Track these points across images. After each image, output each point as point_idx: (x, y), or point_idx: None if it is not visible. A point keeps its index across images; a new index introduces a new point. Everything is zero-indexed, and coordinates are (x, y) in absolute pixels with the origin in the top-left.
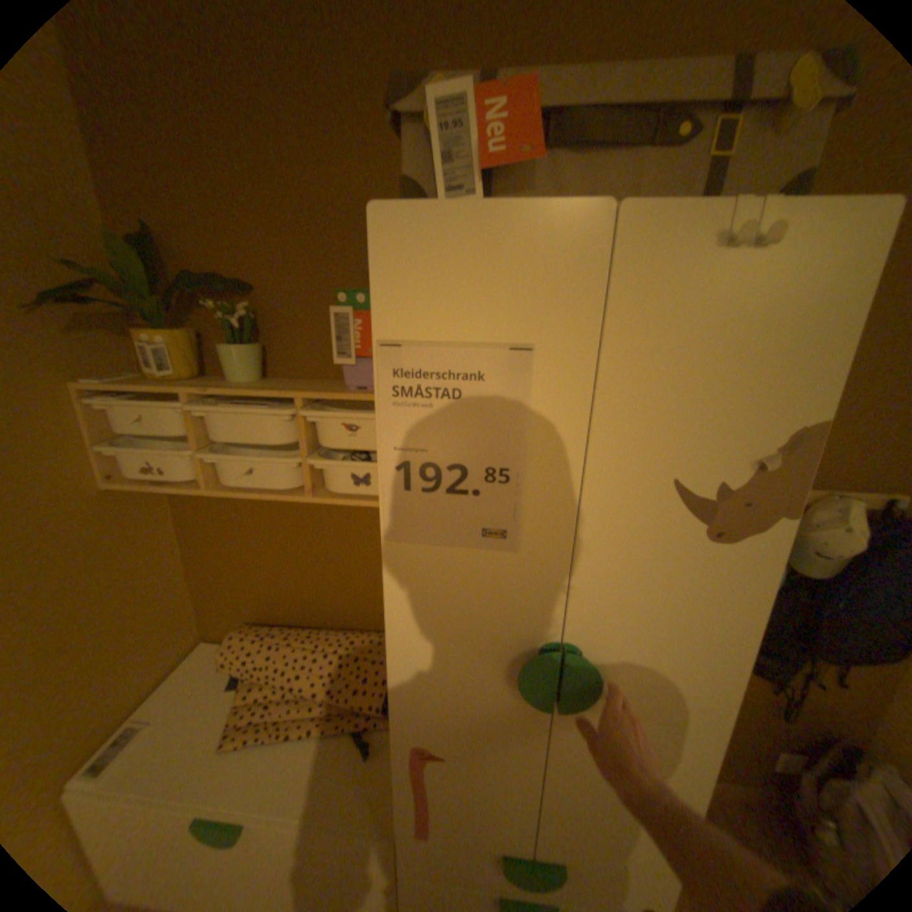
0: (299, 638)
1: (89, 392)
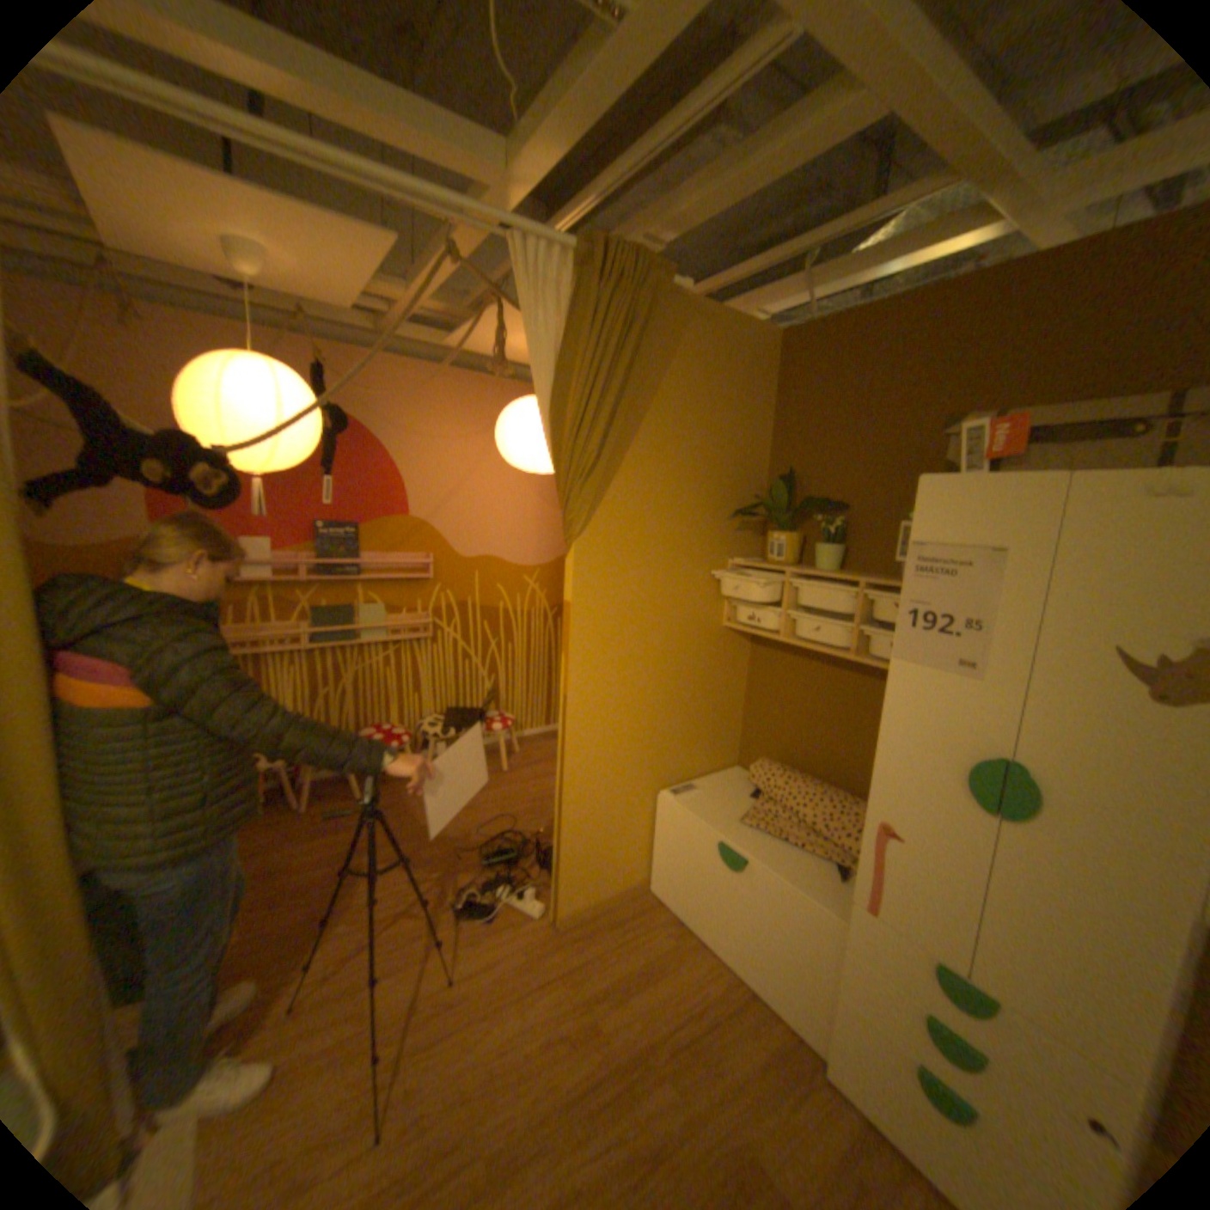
0: (814, 782)
1: (737, 566)
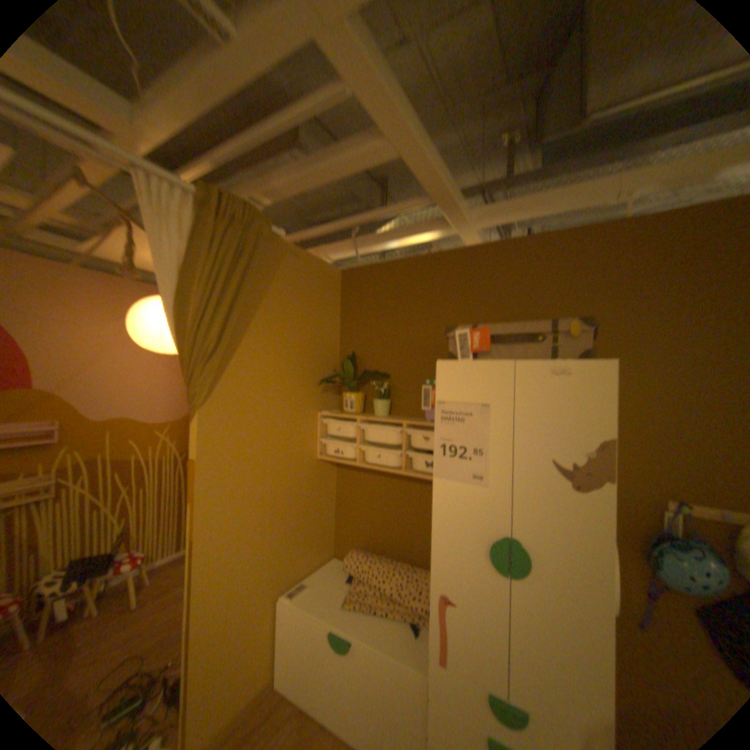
0: (386, 563)
1: (324, 417)
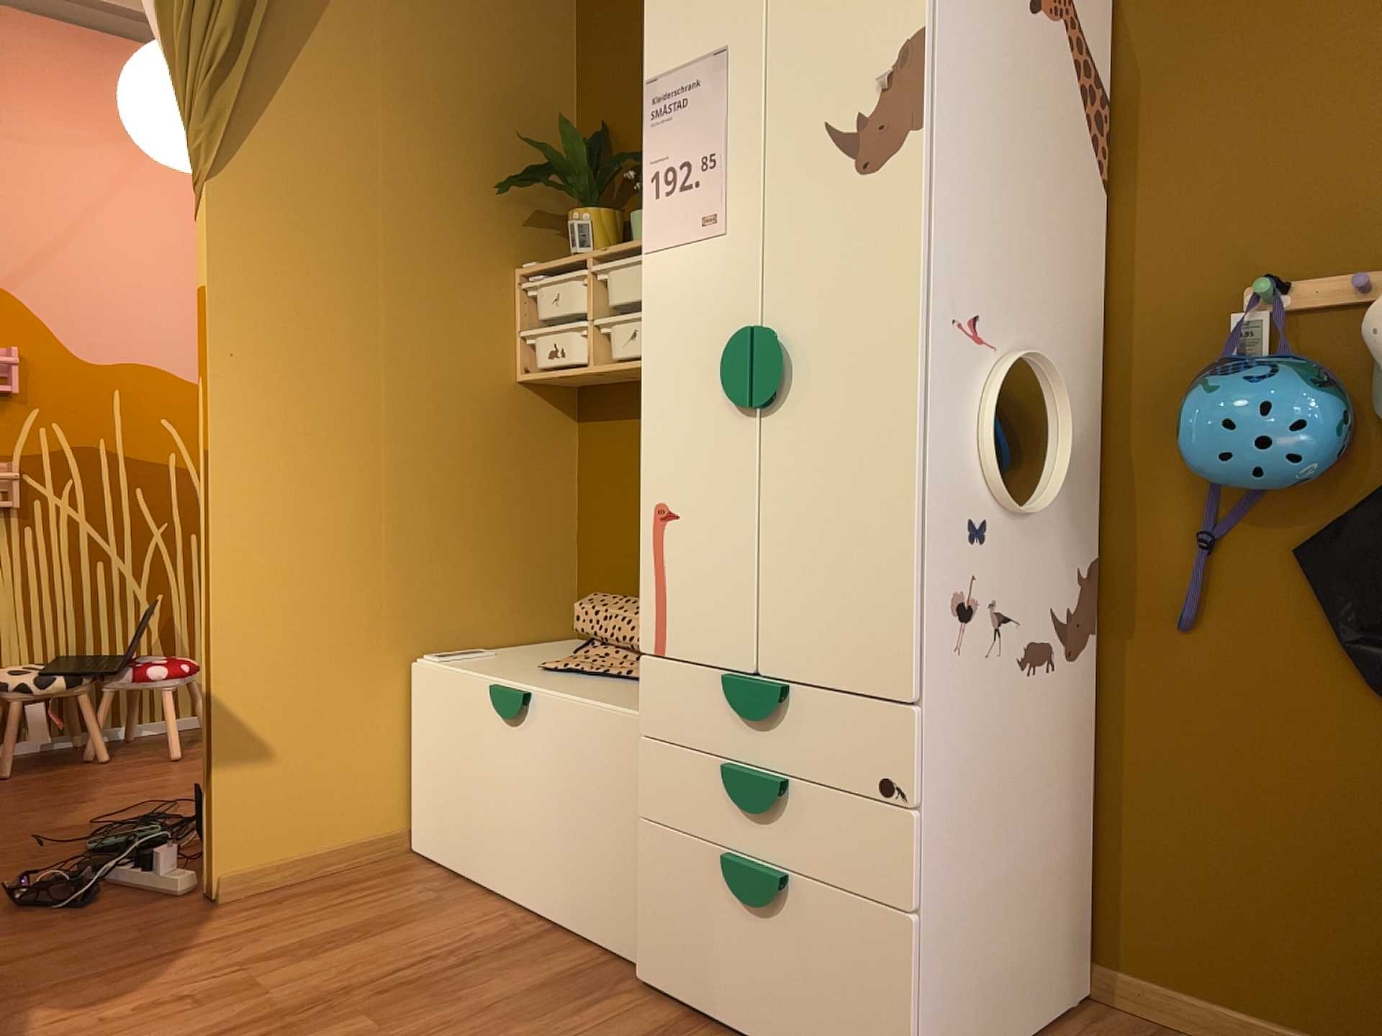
0: None
1: (527, 275)
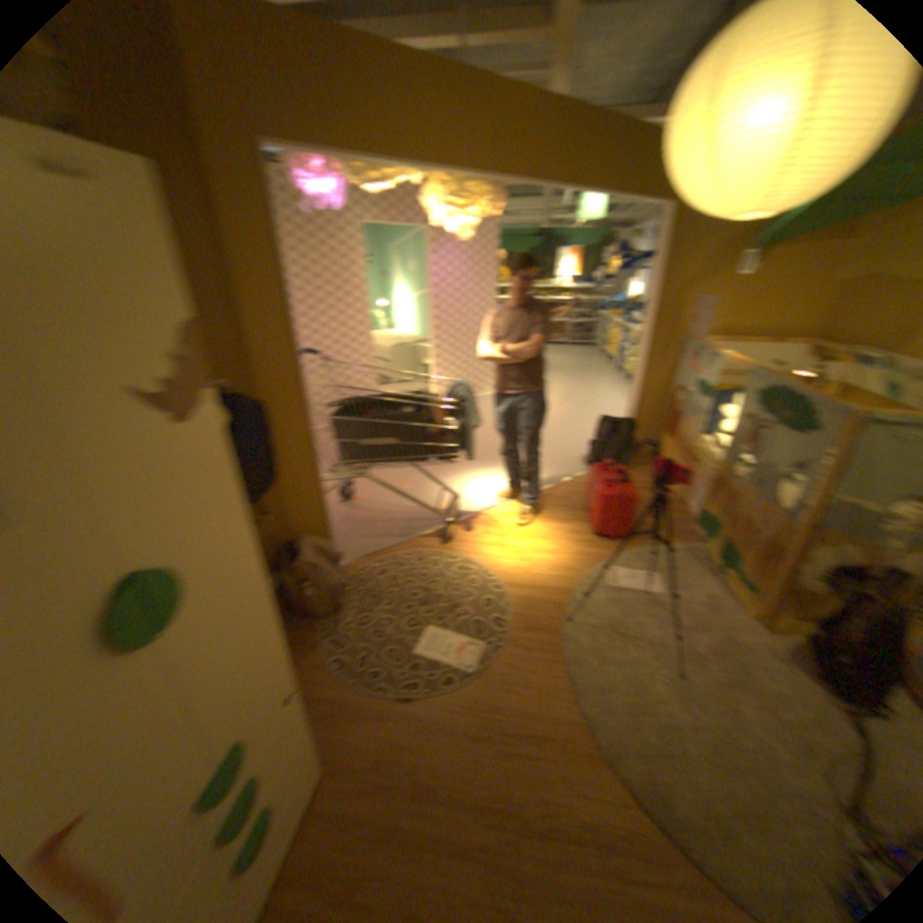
0: None
1: None
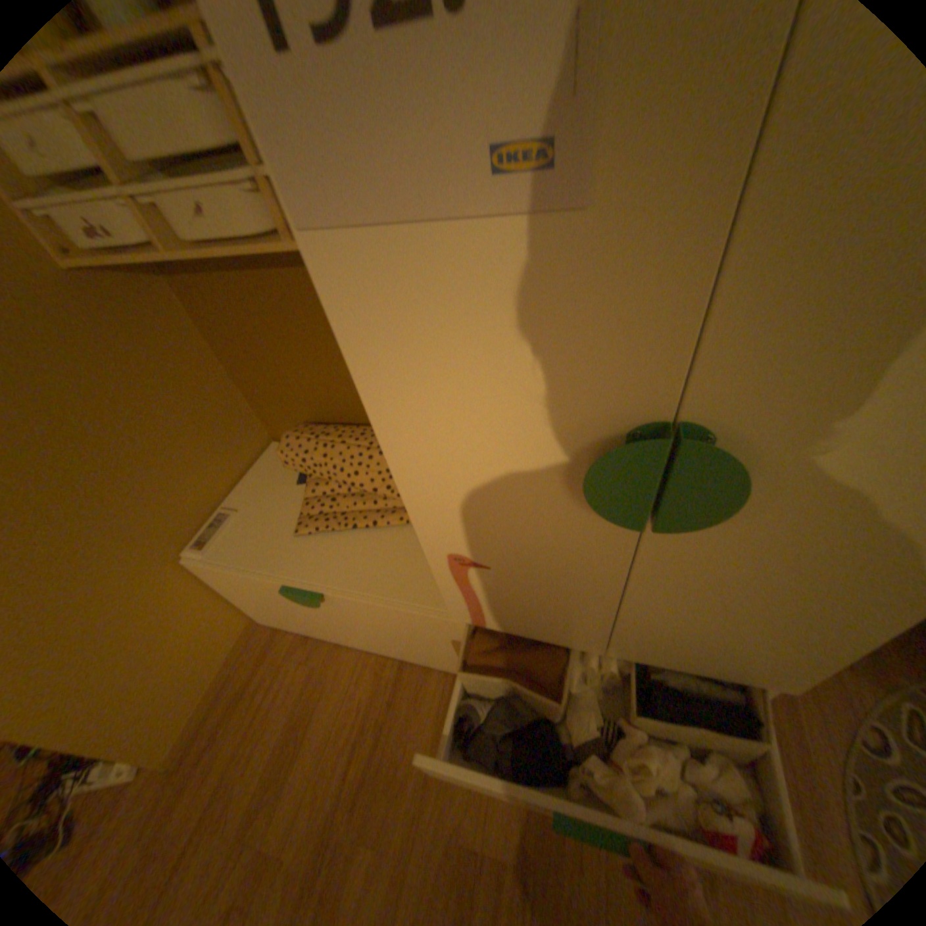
0: (354, 435)
1: None
